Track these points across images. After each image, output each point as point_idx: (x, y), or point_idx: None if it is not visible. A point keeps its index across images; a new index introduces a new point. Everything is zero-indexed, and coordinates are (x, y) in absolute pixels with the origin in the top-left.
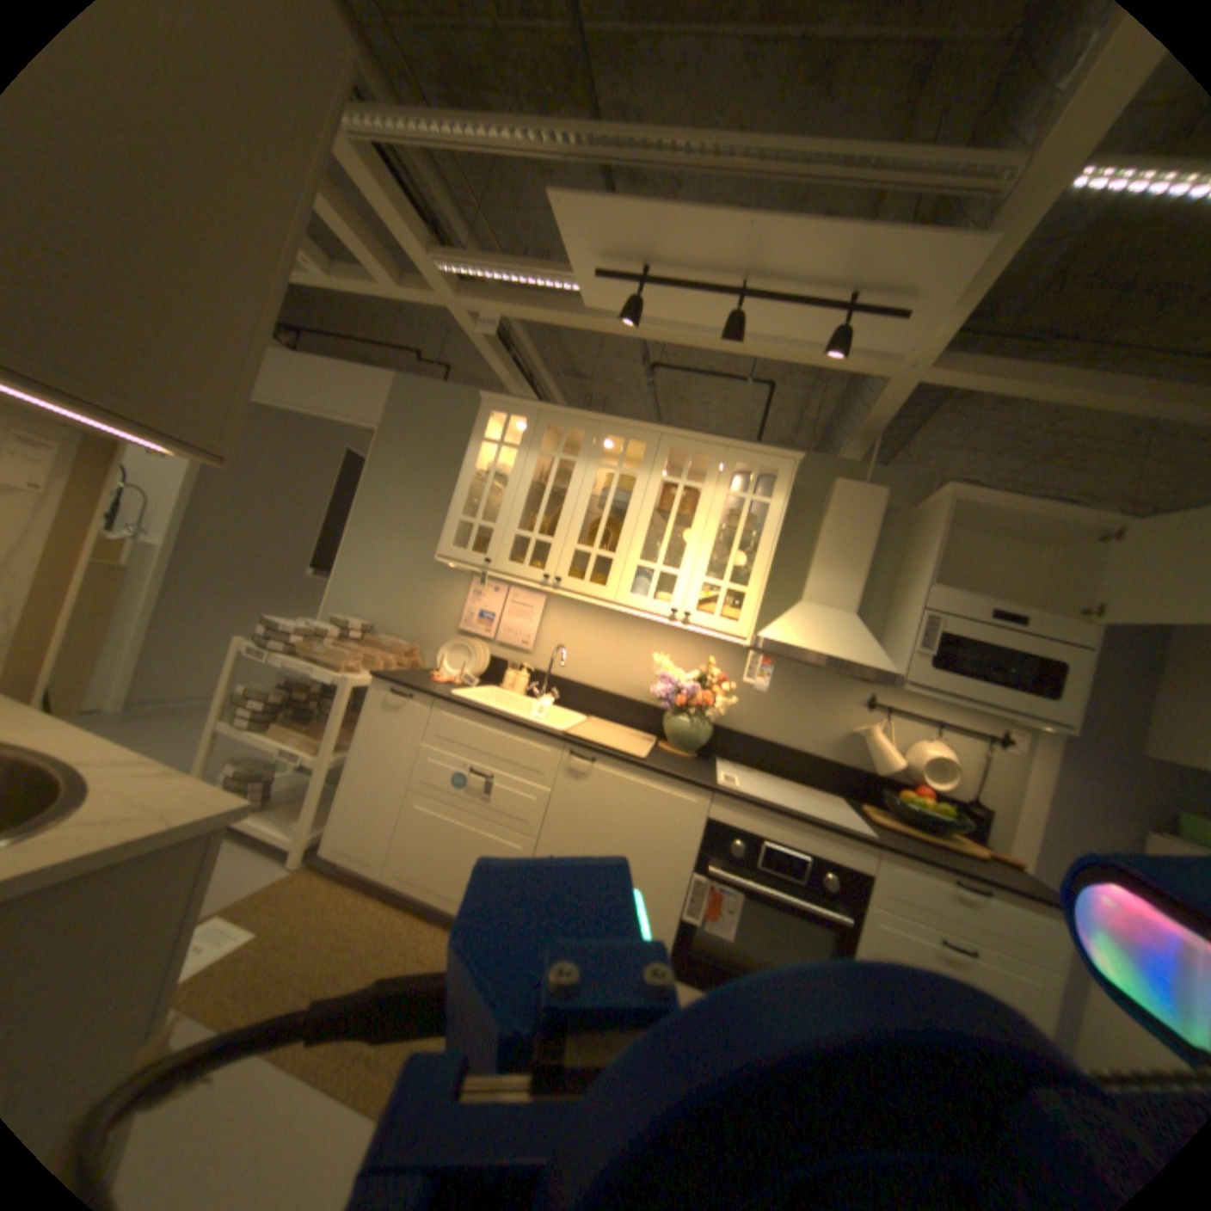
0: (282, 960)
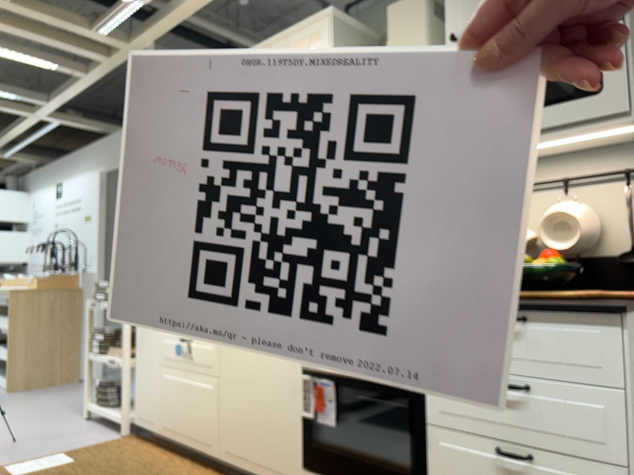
0: (77, 470)
